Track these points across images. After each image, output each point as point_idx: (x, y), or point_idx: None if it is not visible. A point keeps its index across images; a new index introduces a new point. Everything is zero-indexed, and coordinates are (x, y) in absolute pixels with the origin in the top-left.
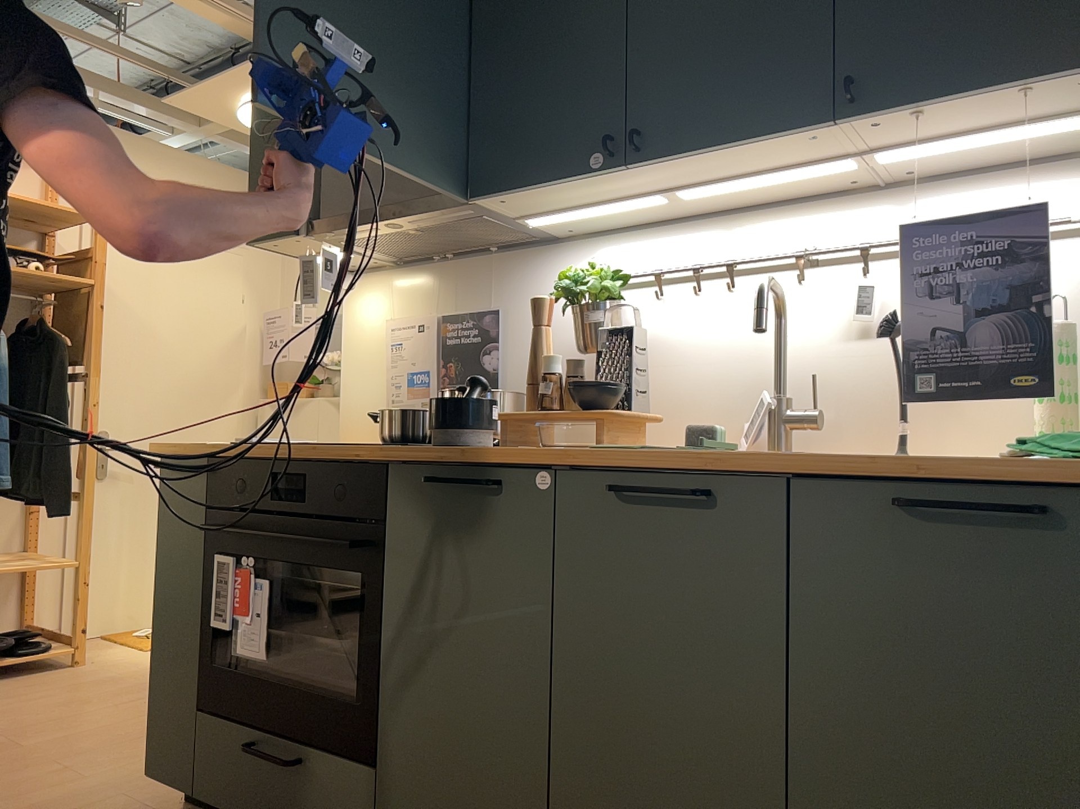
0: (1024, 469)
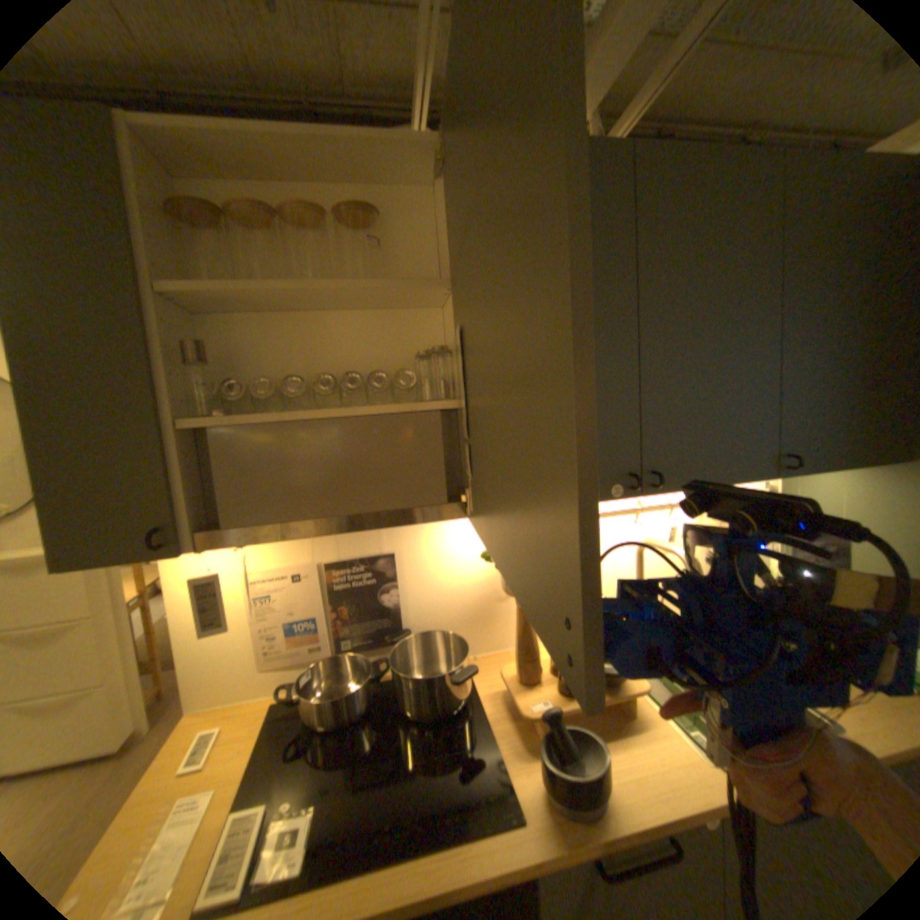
0: None
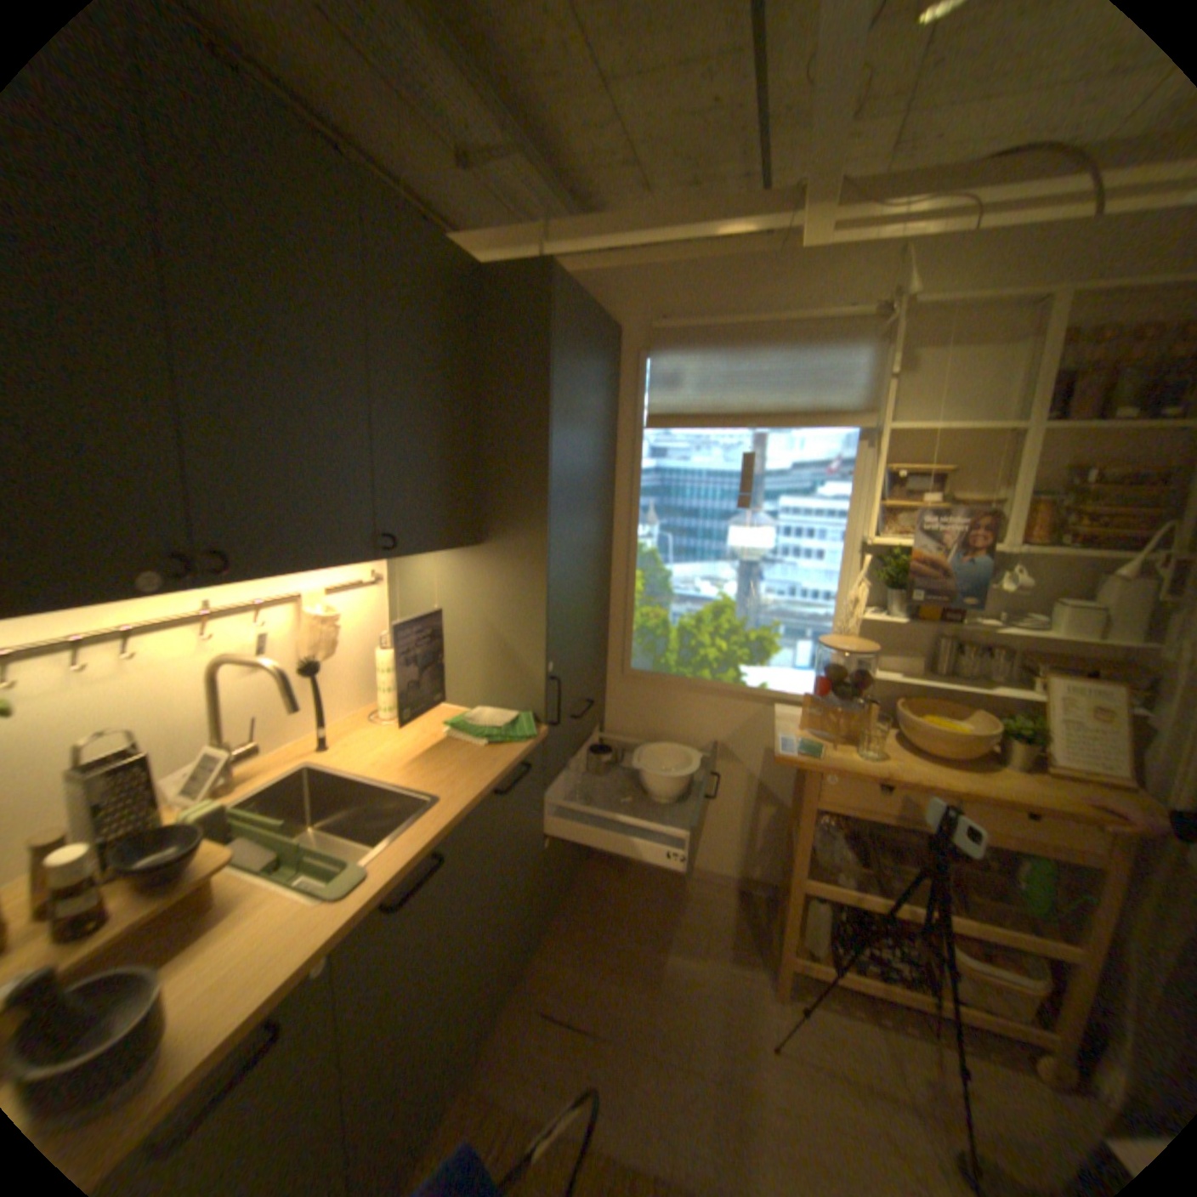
0: (524, 756)
